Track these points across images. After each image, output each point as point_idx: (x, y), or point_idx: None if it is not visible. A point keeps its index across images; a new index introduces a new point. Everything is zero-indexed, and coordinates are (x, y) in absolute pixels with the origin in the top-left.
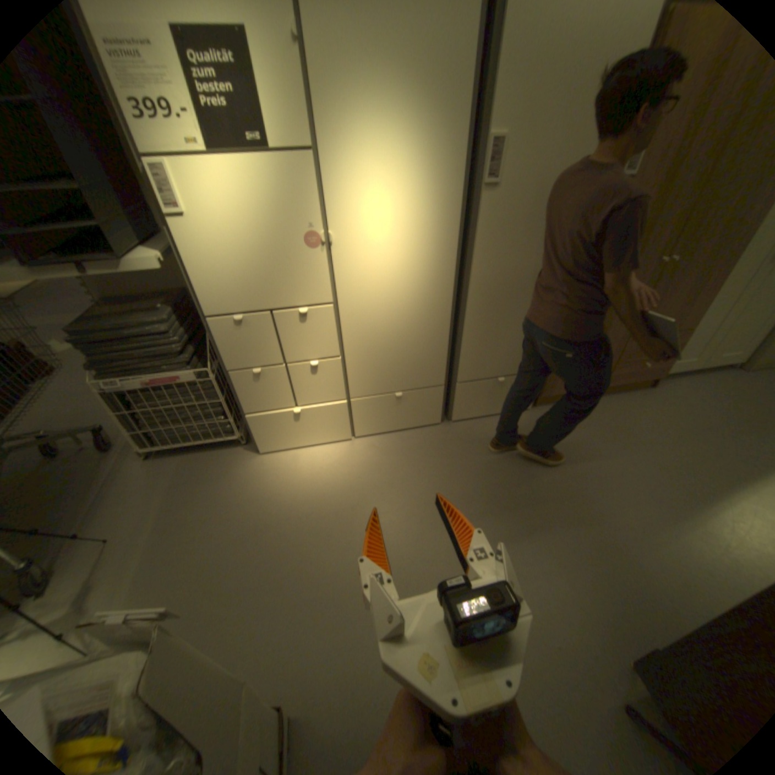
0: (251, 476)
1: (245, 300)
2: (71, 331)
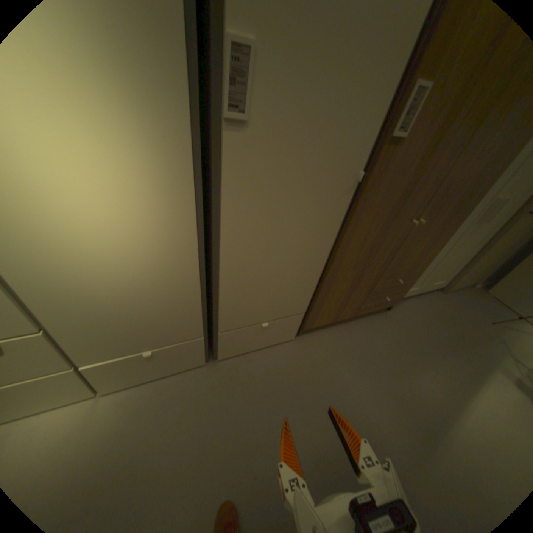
0: None
1: None
2: None
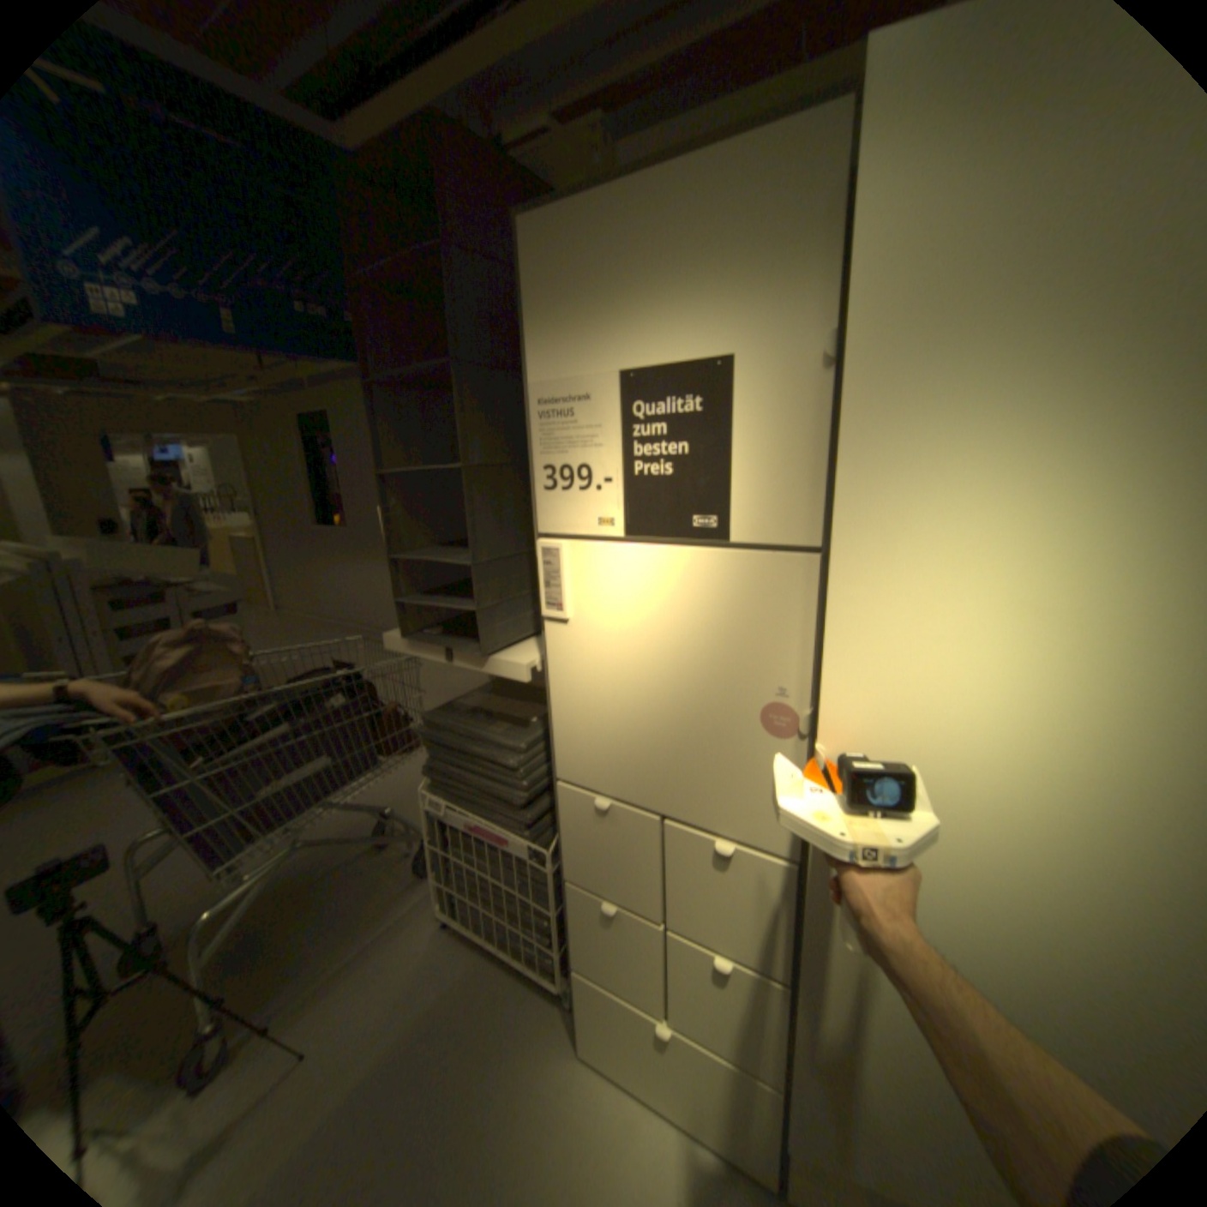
0: (532, 1105)
1: (623, 777)
2: (427, 719)
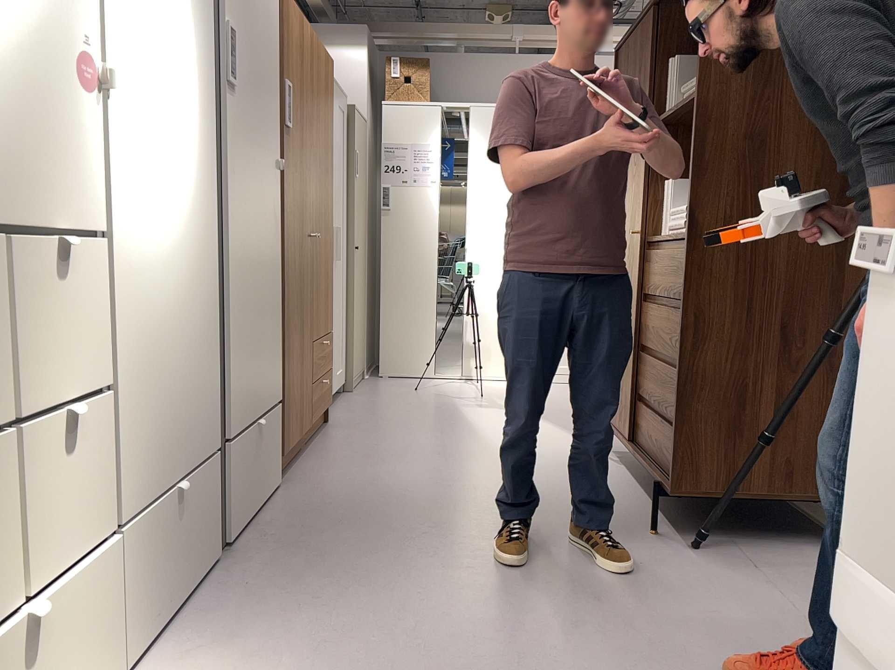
0: None
1: None
2: None
